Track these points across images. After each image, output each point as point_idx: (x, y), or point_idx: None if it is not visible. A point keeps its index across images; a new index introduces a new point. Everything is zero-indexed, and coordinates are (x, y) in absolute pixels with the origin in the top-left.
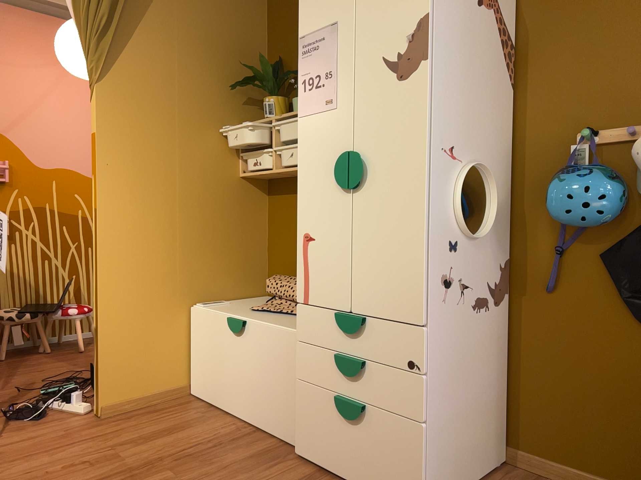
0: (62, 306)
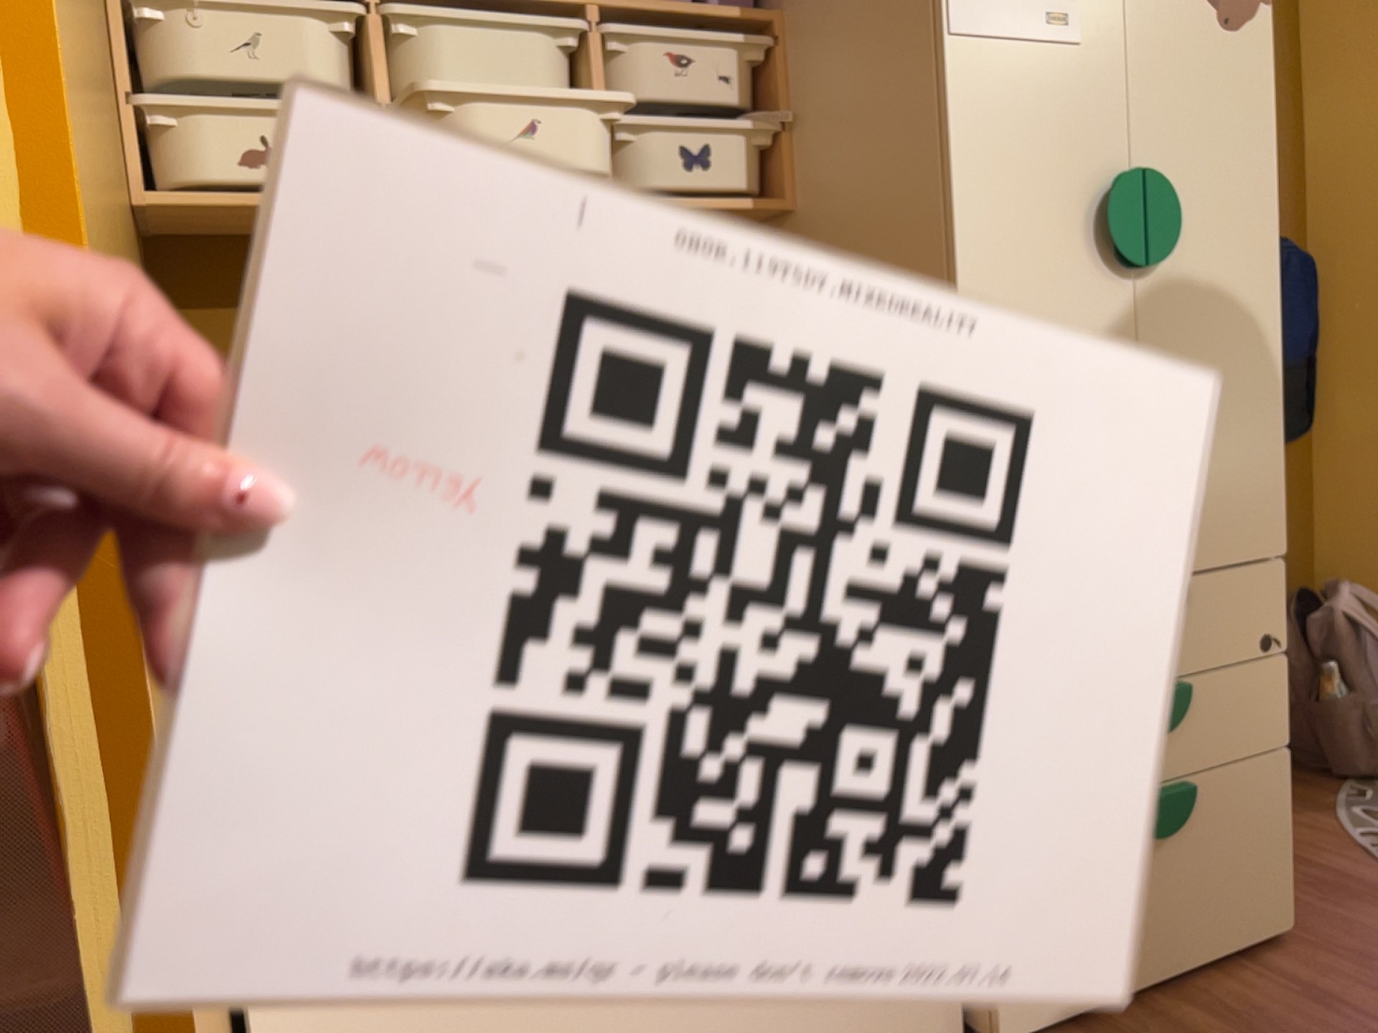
0: None
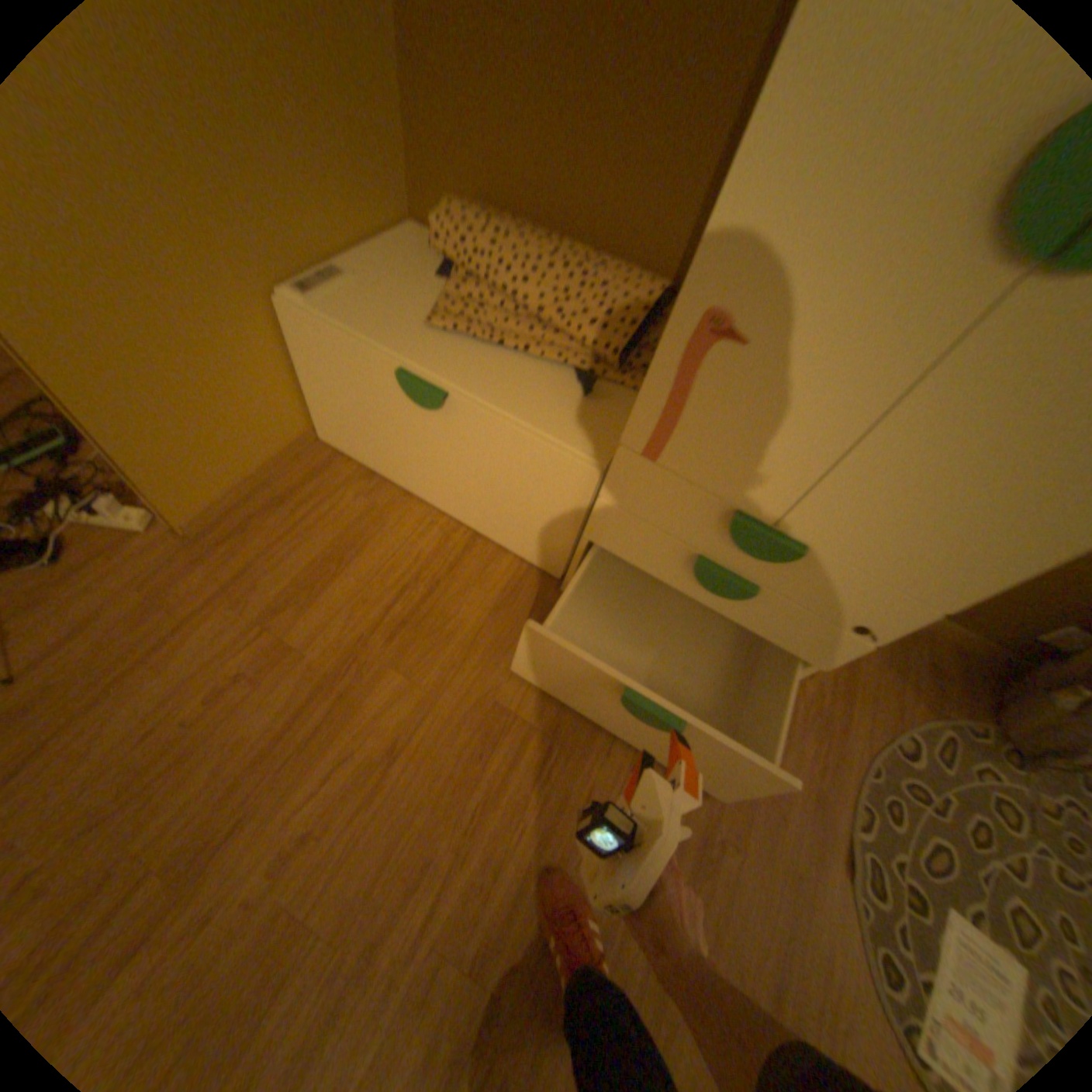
0: None
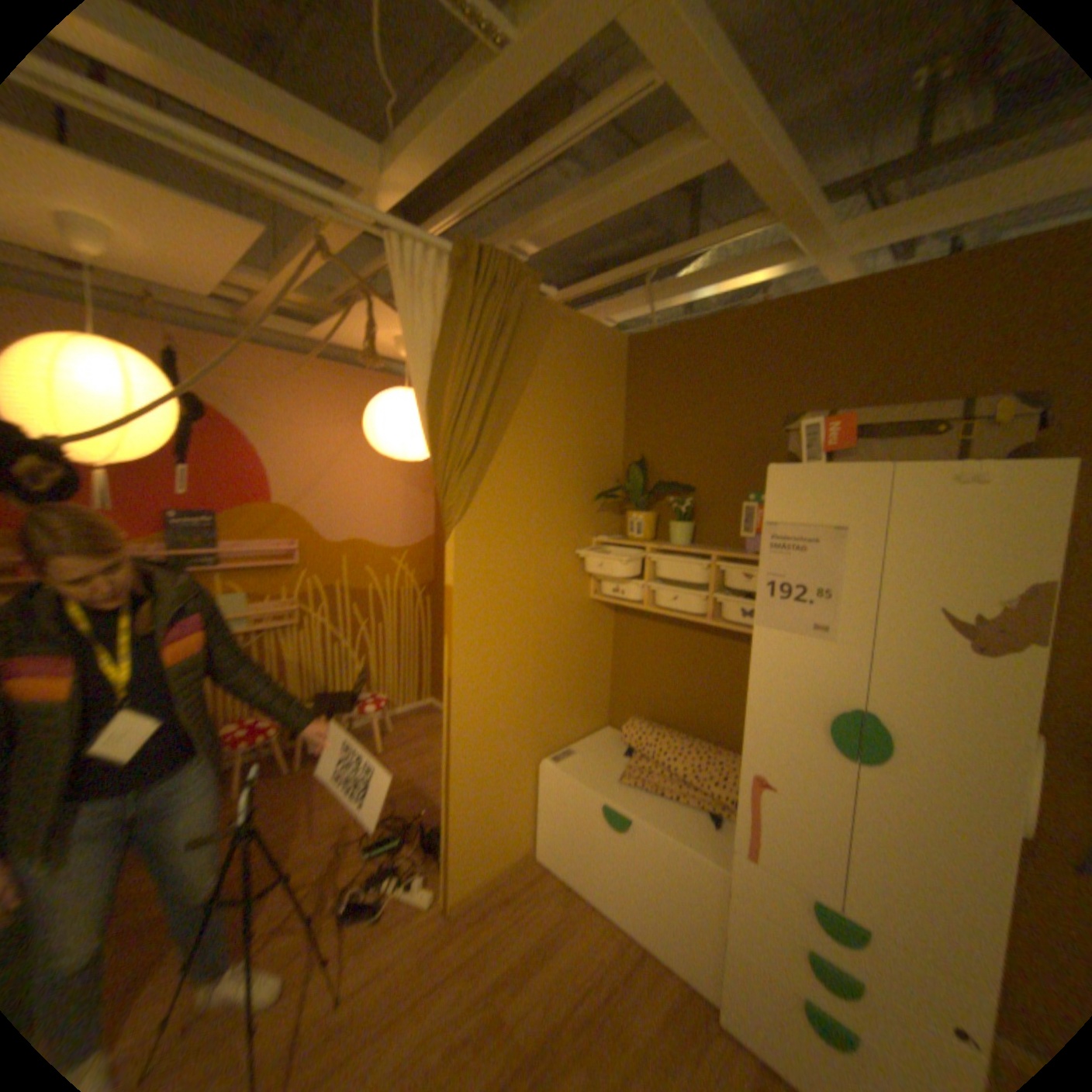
0: (357, 701)
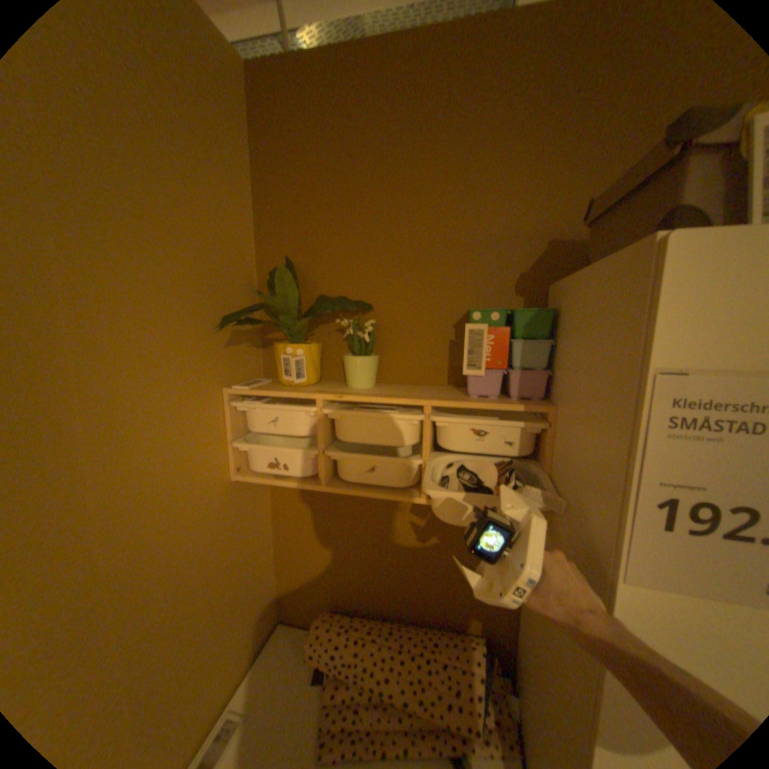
0: None
